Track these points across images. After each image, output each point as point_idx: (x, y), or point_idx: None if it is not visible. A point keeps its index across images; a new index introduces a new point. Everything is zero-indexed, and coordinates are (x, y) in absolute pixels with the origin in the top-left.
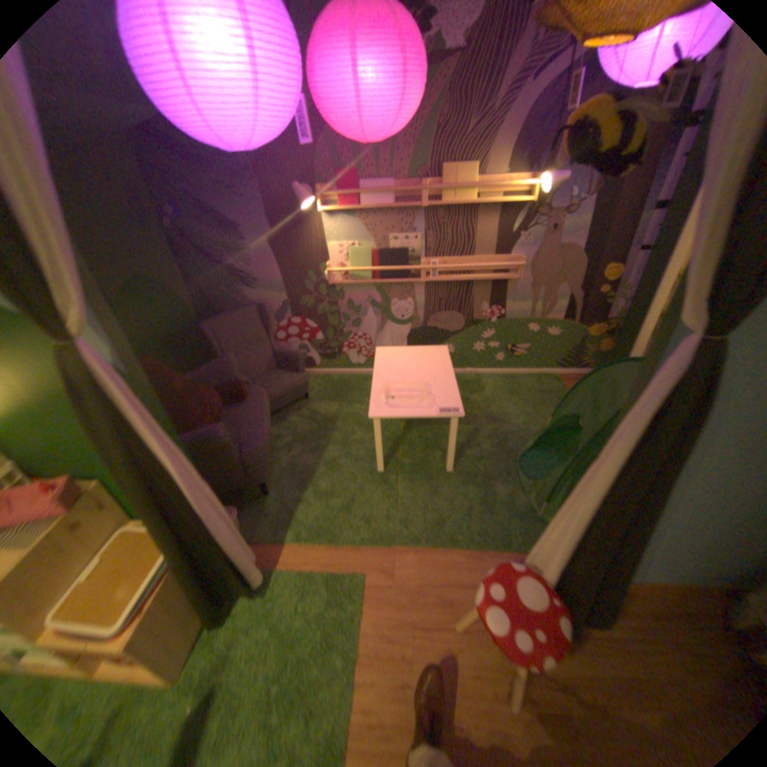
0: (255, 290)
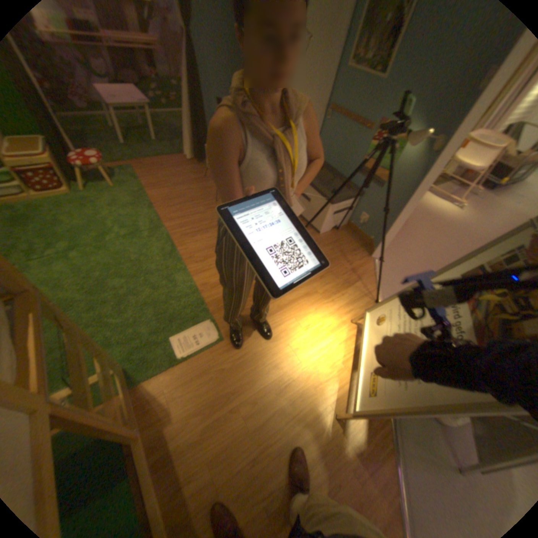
0: None
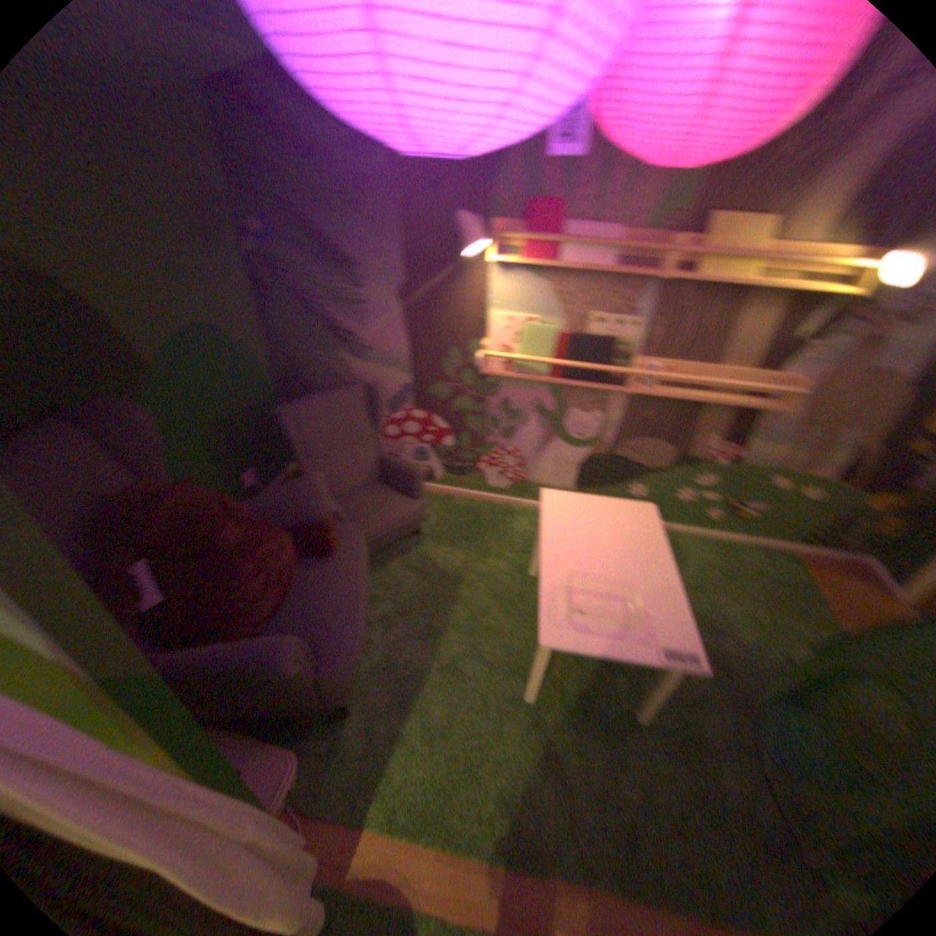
0: (363, 362)
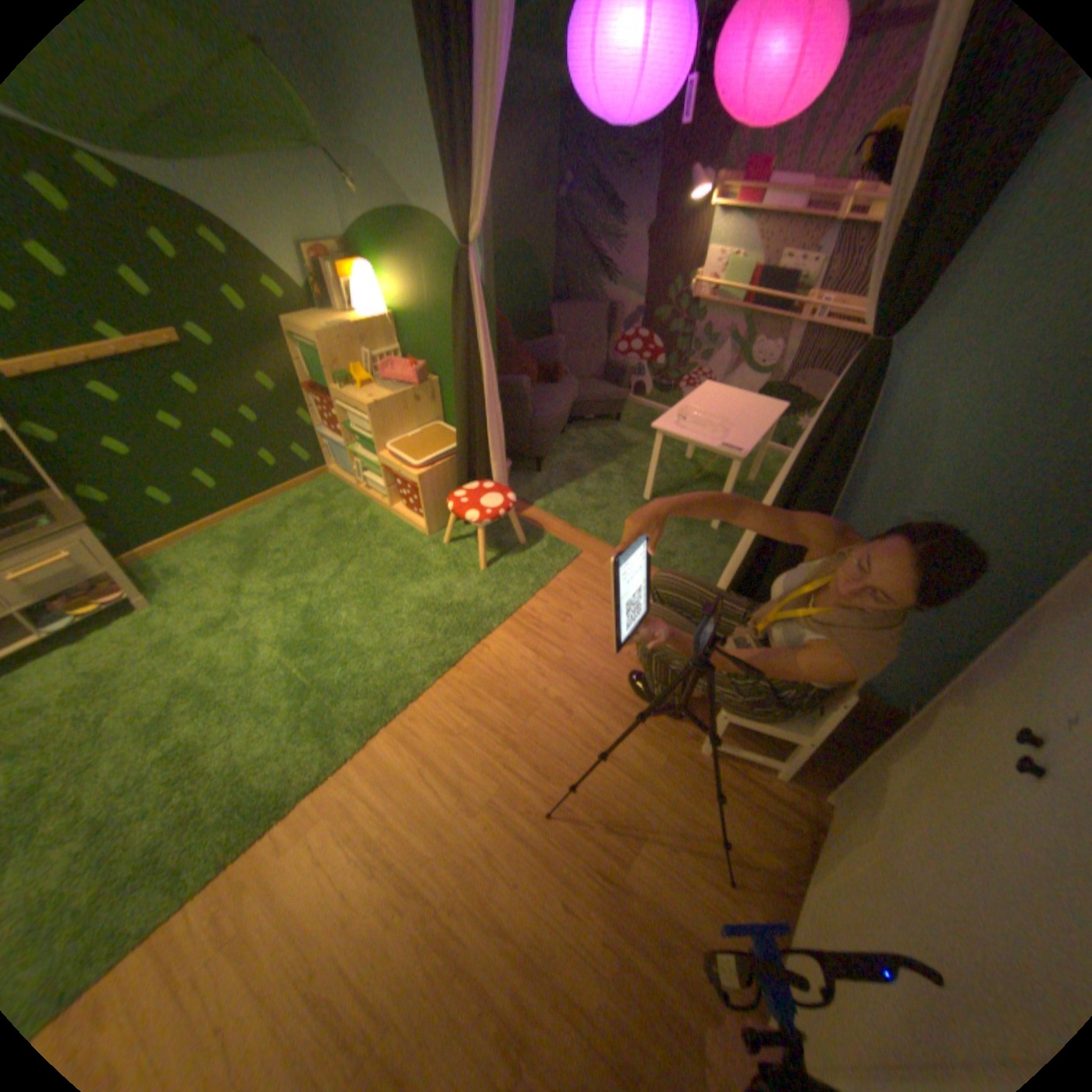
0: (614, 287)
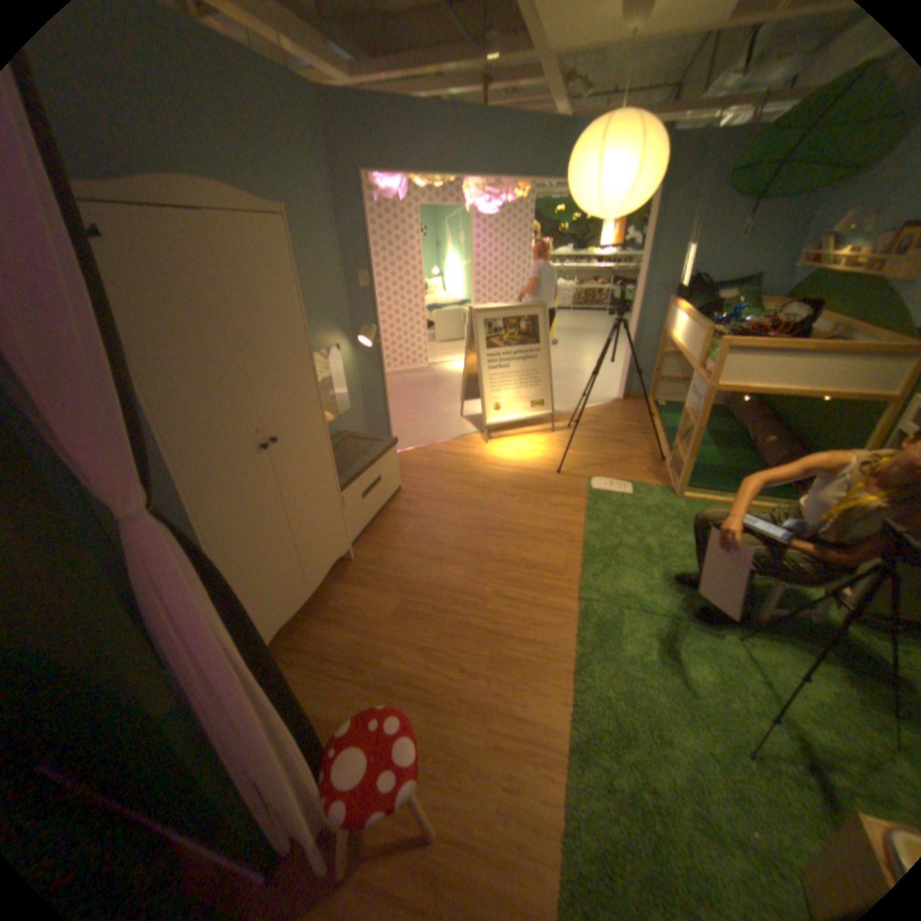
0: None
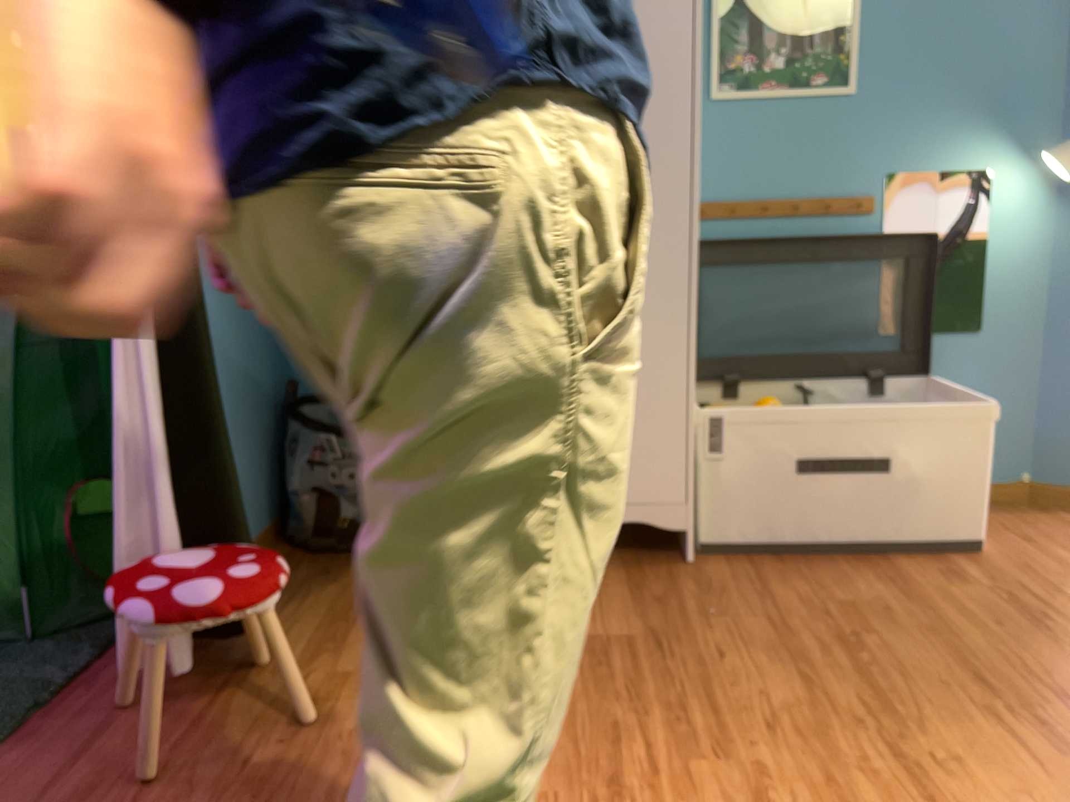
0: None
